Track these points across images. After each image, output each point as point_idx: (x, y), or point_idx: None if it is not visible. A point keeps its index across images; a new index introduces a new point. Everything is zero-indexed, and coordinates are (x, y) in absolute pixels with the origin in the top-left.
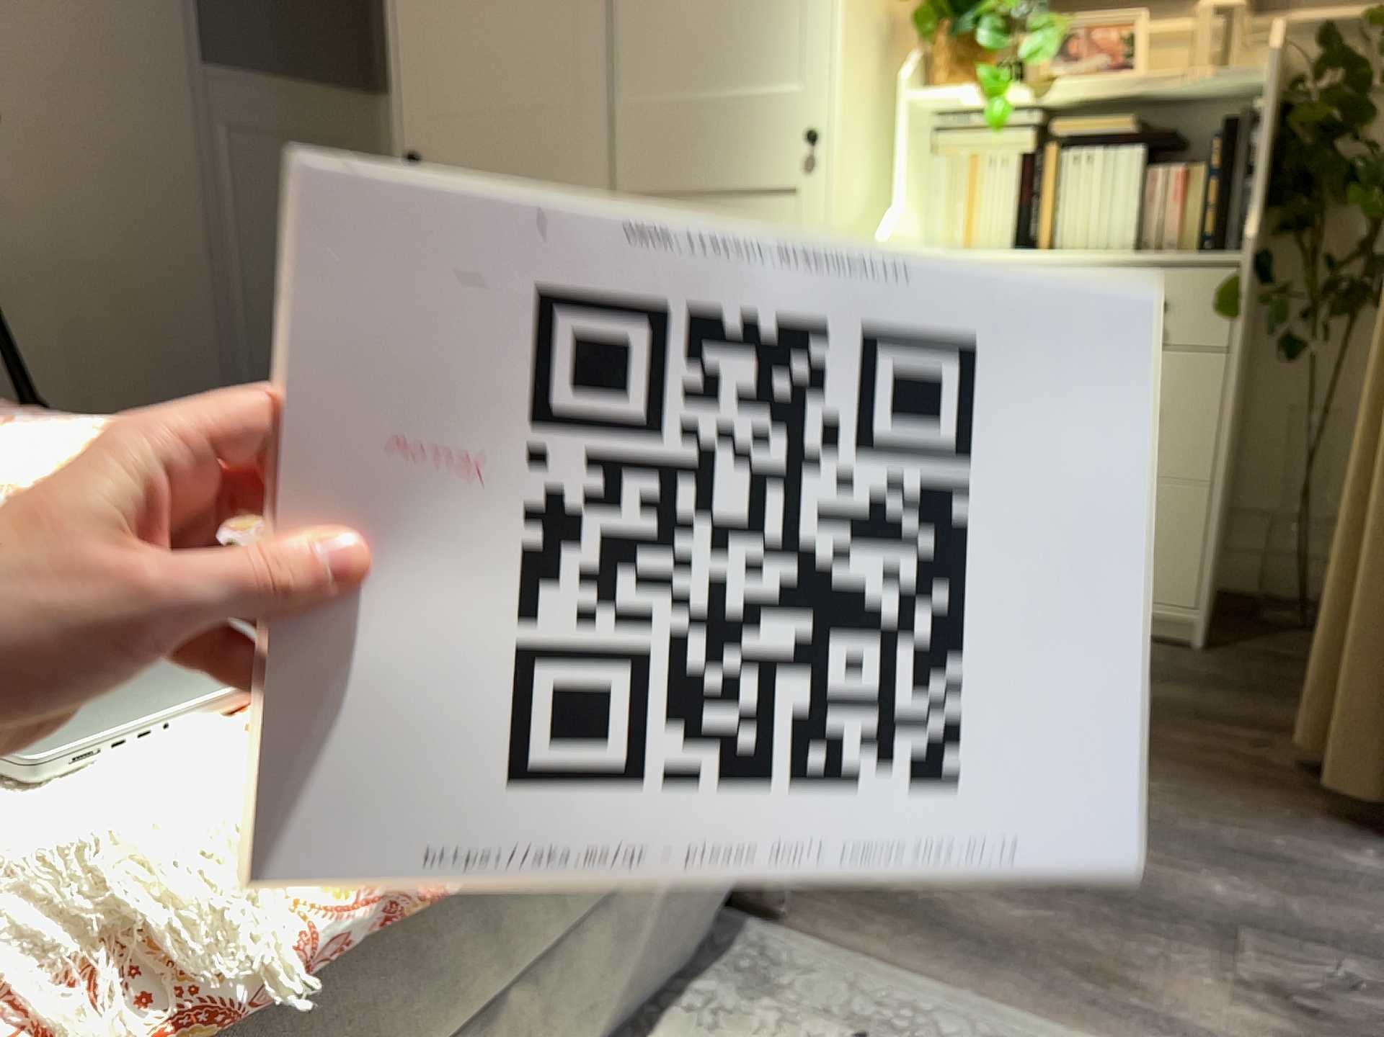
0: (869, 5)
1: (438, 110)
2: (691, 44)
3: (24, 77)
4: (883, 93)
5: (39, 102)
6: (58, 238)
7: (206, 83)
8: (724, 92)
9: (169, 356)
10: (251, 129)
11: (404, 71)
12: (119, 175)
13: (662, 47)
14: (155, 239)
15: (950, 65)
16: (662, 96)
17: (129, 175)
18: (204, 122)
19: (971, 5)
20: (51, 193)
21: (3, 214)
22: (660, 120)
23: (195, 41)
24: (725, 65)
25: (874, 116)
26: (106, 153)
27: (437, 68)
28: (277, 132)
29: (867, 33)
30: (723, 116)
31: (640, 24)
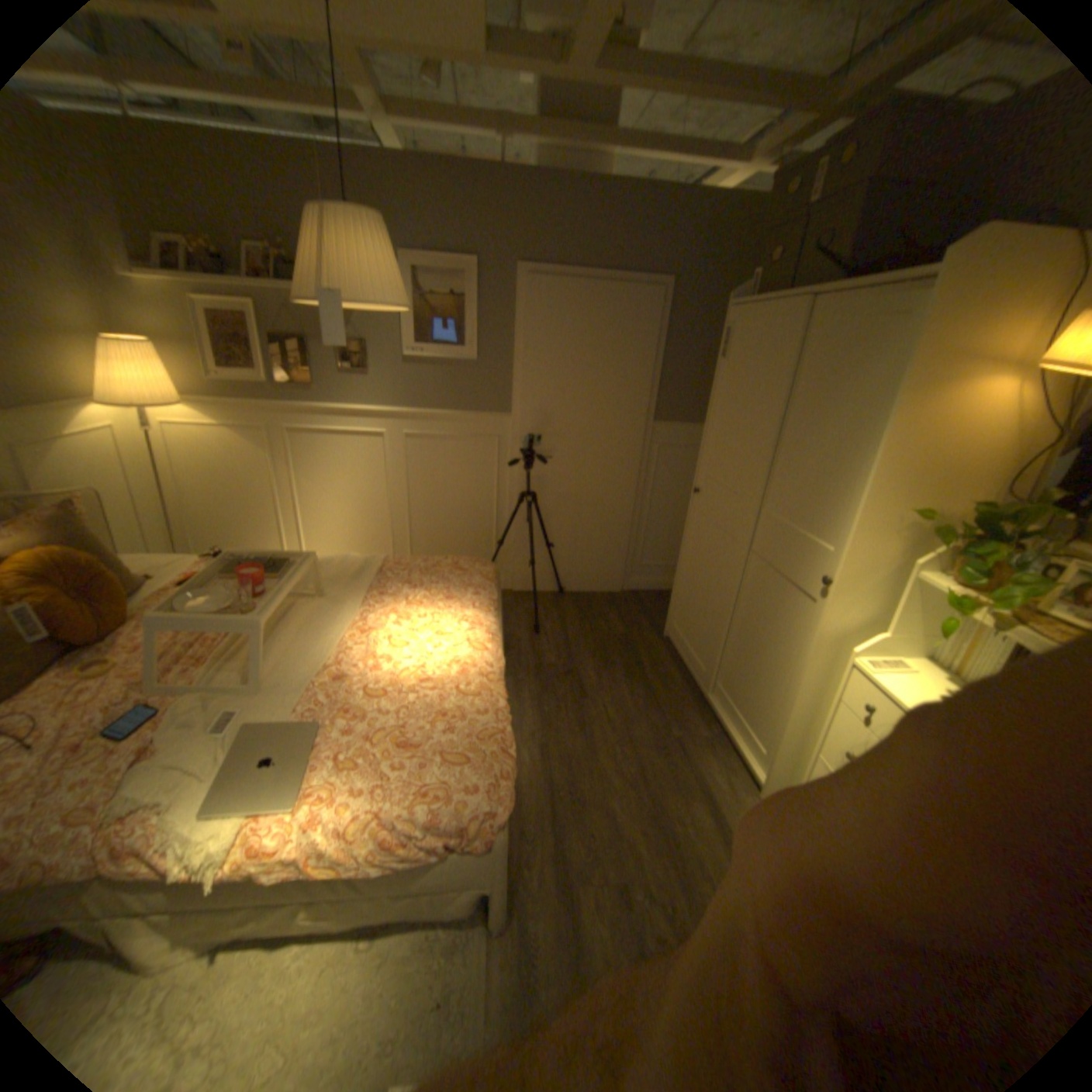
0: (895, 518)
1: (709, 474)
2: (798, 497)
3: (576, 435)
4: (906, 563)
5: (579, 443)
6: (575, 489)
7: (650, 430)
8: (803, 529)
9: (606, 531)
10: (667, 446)
11: (704, 452)
12: (603, 467)
13: (787, 491)
14: (612, 490)
15: (962, 567)
16: (780, 515)
17: (607, 468)
18: (645, 446)
19: (996, 534)
20: (577, 474)
21: (559, 481)
22: (776, 527)
23: (650, 414)
24: (807, 517)
25: (887, 577)
26: (600, 460)
27: (713, 456)
28: (681, 447)
29: (889, 533)
30: (798, 542)
31: (783, 475)
